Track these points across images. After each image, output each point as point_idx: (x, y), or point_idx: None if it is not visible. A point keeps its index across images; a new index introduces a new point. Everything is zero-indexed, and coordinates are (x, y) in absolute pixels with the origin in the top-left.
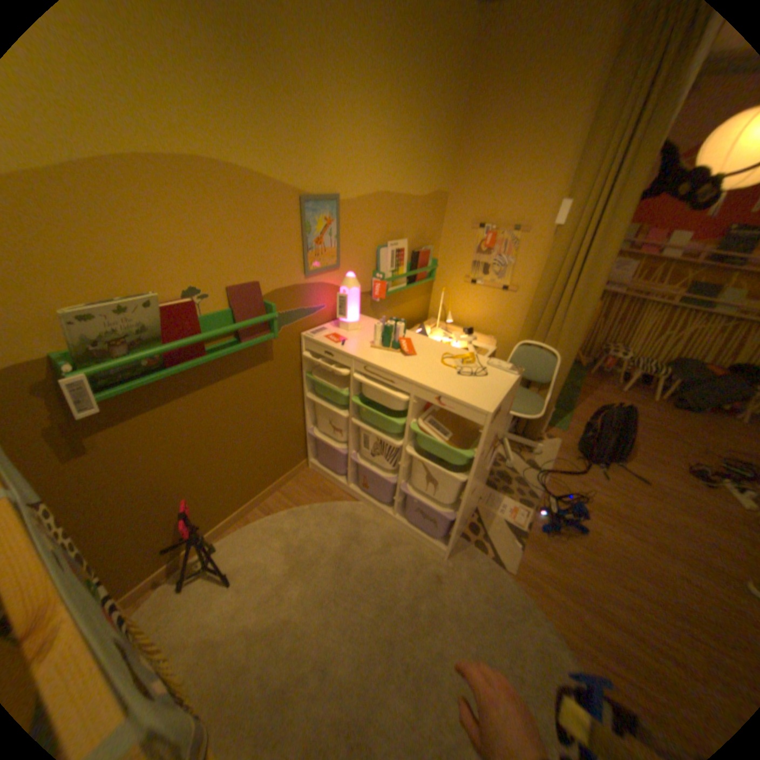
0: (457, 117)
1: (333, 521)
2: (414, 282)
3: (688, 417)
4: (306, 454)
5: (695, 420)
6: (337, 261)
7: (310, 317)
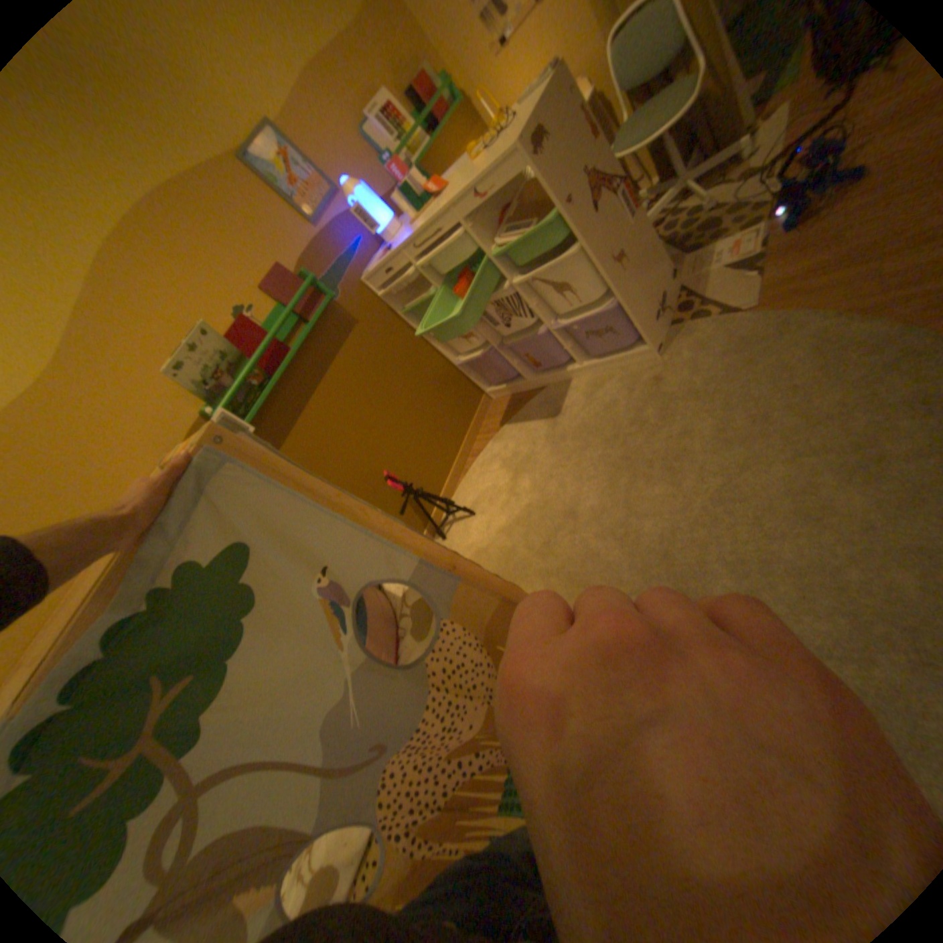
0: None
1: (533, 416)
2: (438, 124)
3: None
4: (479, 388)
5: None
6: (328, 181)
7: (355, 257)
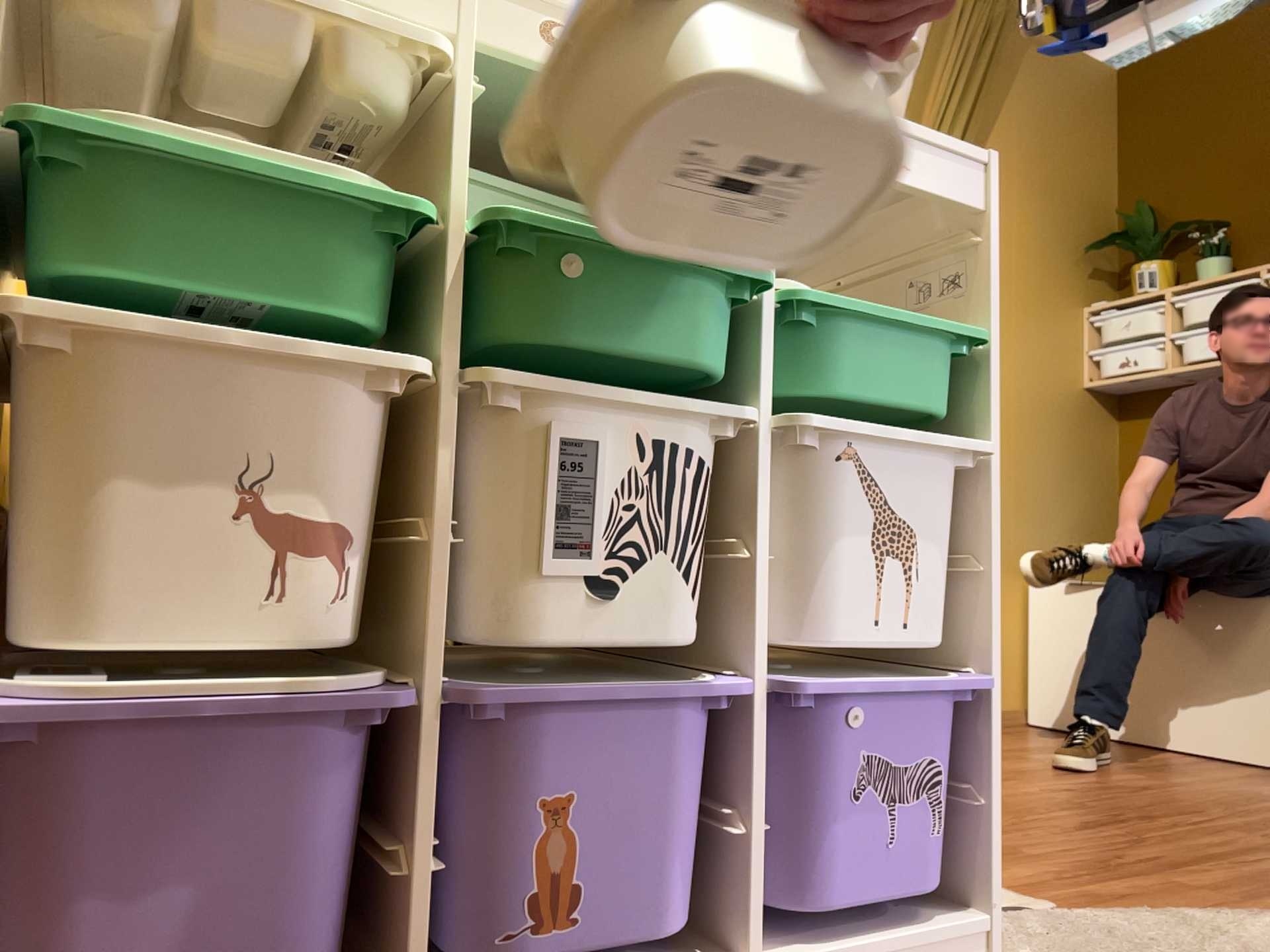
0: None
1: None
2: None
3: None
4: None
5: None
6: None
7: None
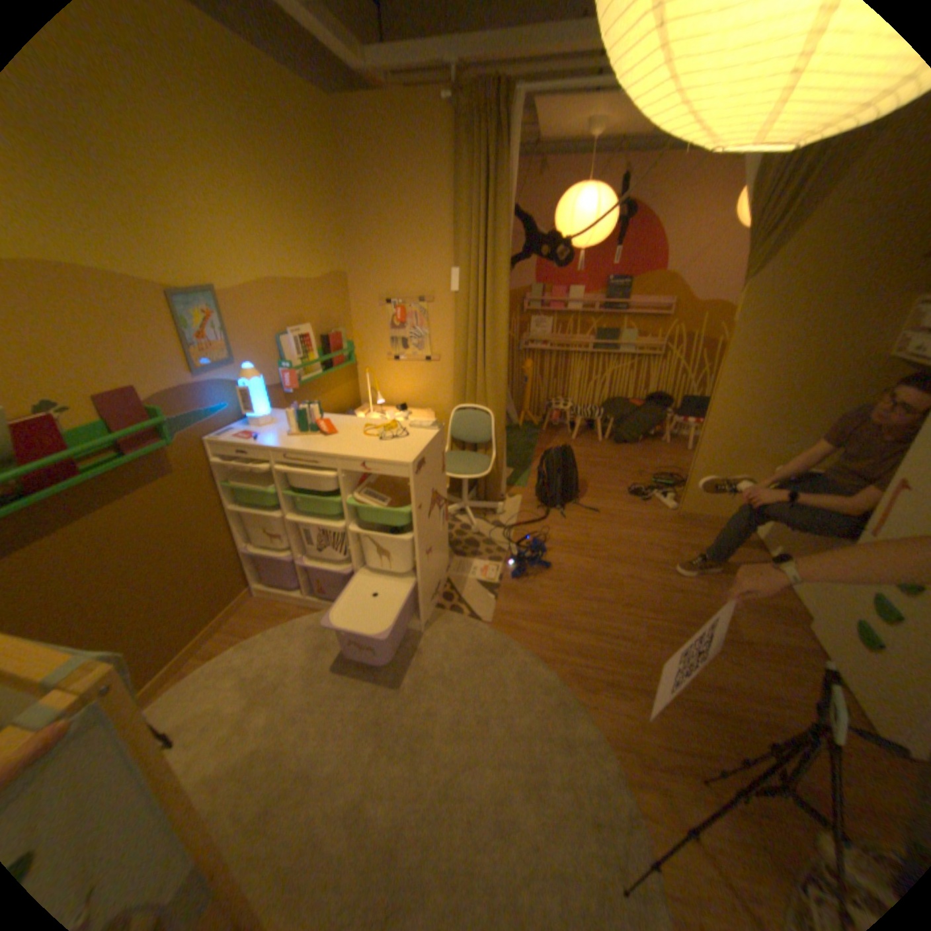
0: (335, 198)
1: (295, 638)
2: (332, 368)
3: (625, 449)
4: (246, 581)
5: (631, 450)
6: (230, 354)
7: (211, 418)
